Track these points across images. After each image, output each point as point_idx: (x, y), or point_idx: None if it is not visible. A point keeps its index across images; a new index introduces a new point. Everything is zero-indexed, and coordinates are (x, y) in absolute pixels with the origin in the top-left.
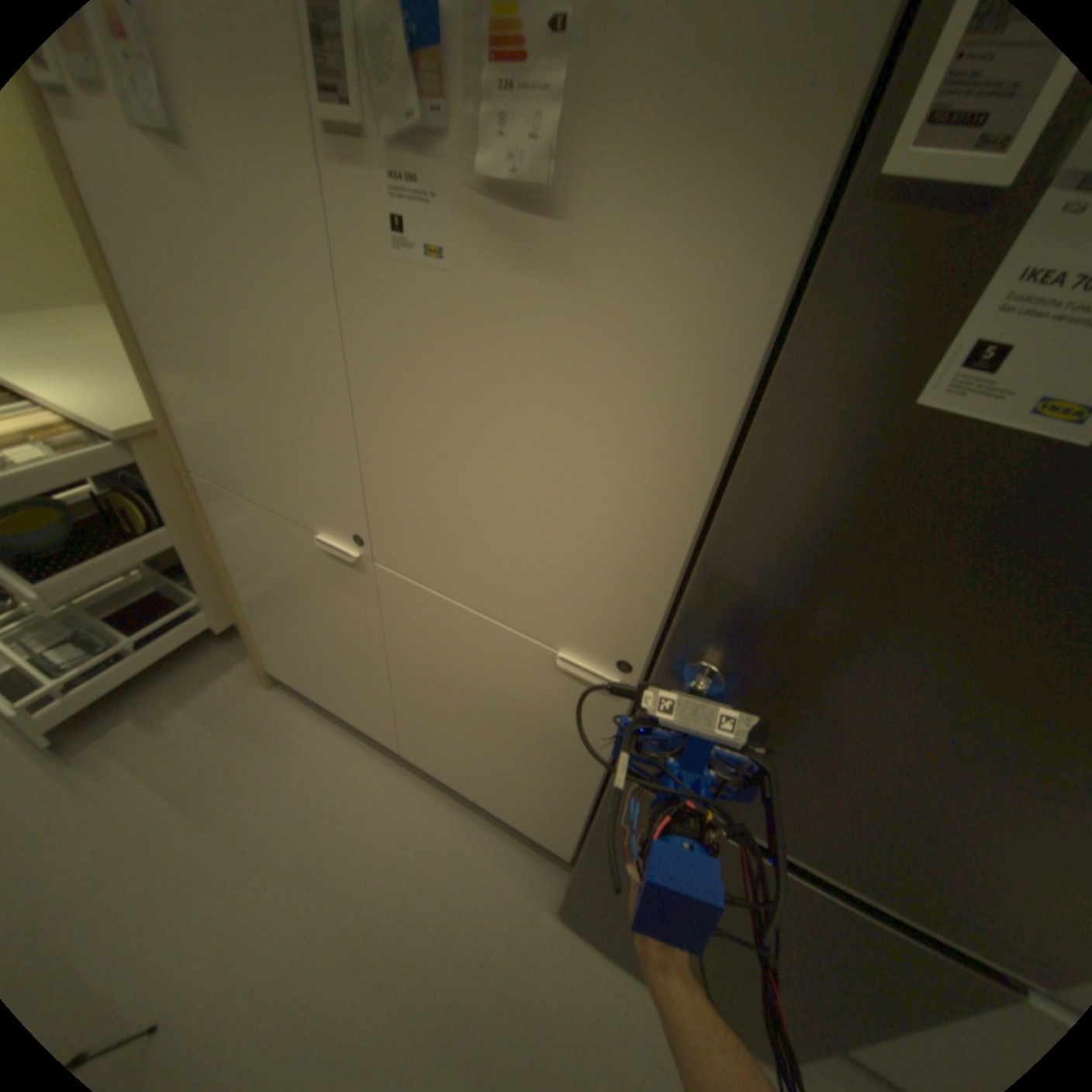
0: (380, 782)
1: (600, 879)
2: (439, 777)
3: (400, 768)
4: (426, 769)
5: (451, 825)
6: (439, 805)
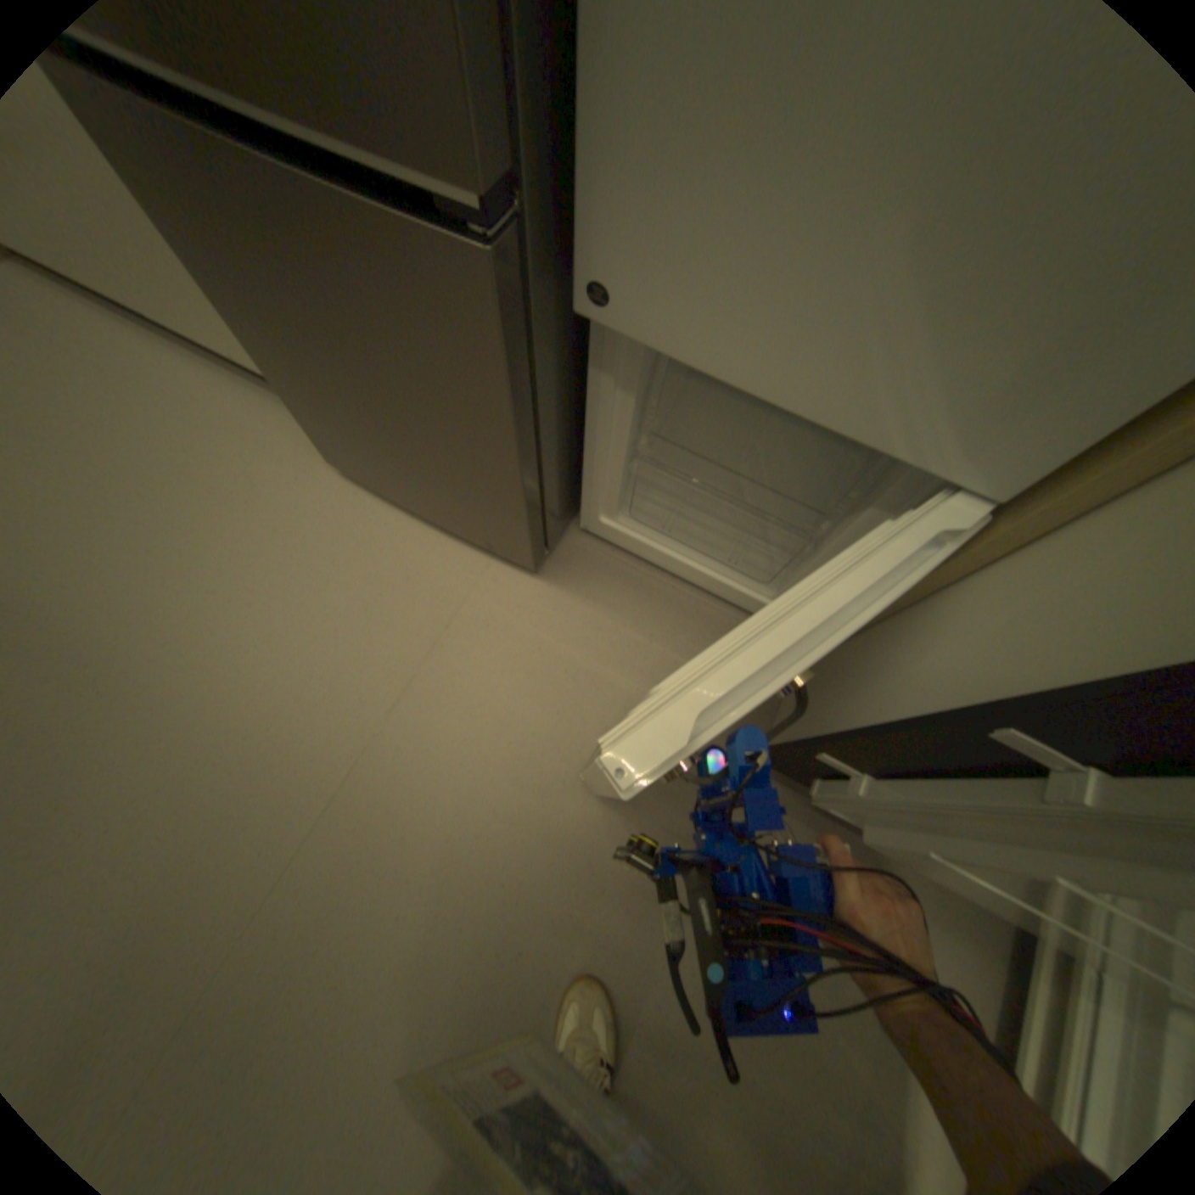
0: (144, 356)
1: (268, 359)
2: (187, 334)
3: (170, 344)
4: (172, 326)
5: (227, 395)
6: (214, 378)
